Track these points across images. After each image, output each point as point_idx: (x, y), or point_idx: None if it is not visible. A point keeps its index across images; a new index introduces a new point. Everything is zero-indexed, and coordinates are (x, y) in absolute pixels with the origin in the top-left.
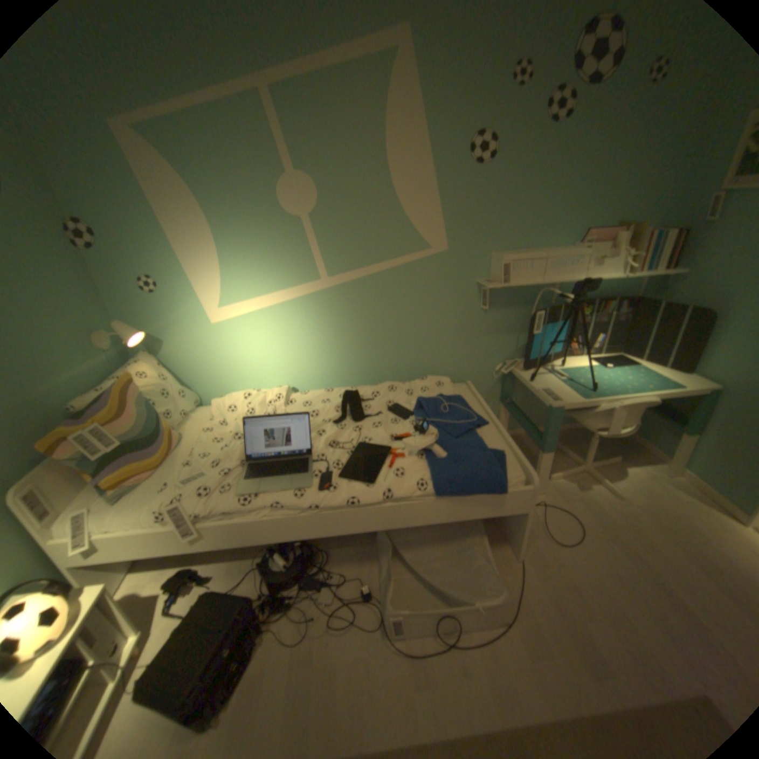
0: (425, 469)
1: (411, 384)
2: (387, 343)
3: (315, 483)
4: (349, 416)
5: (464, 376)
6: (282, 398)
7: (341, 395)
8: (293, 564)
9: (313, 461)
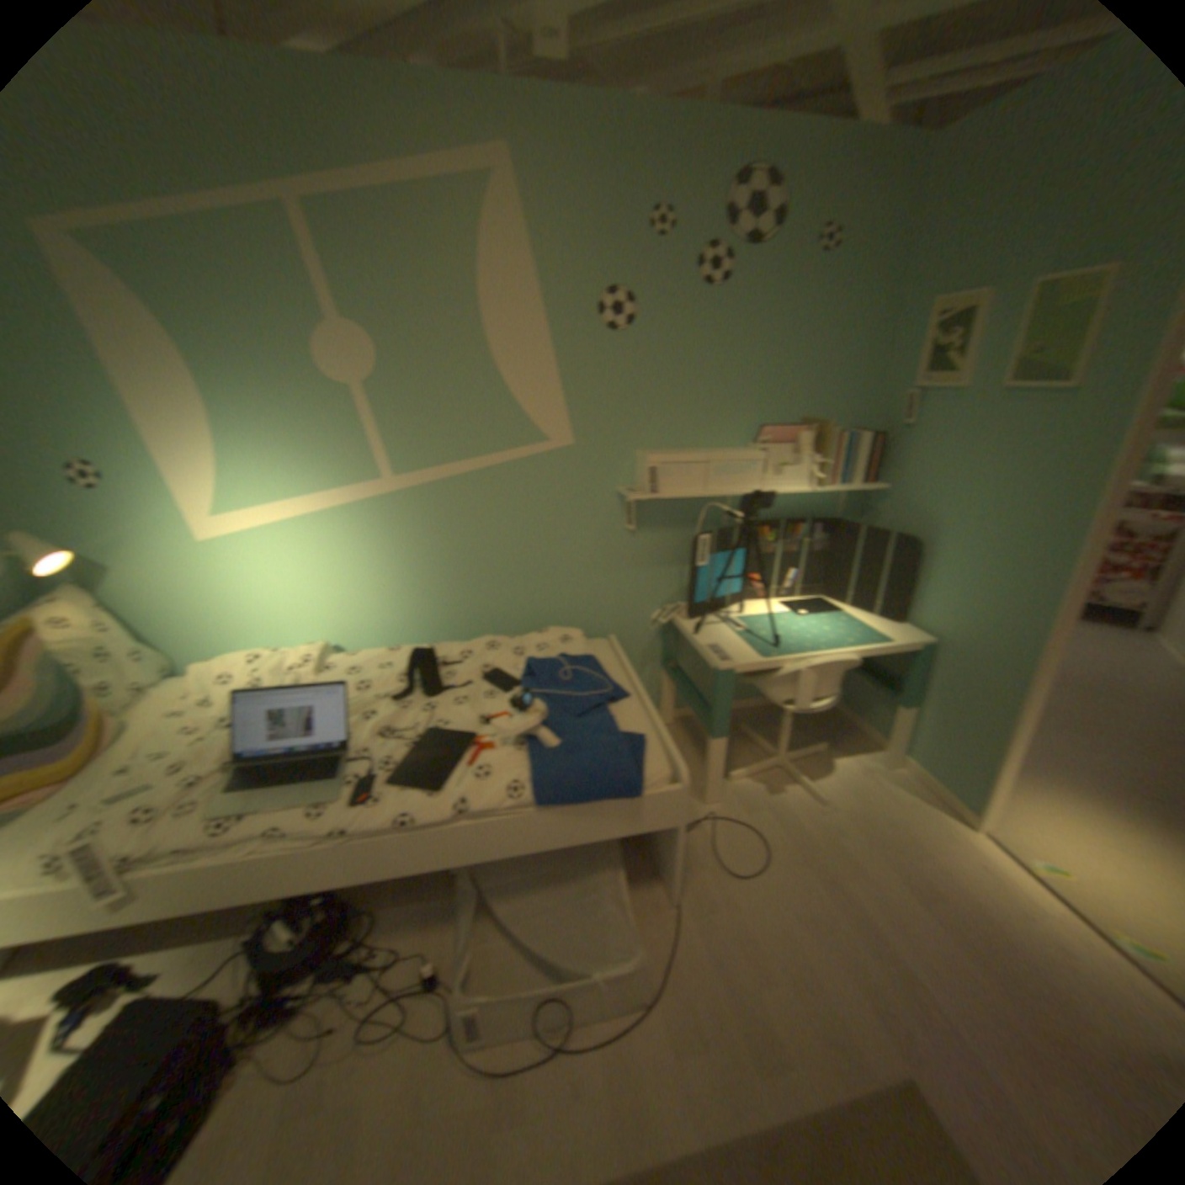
0: (522, 765)
1: (523, 639)
2: (485, 576)
3: (341, 794)
4: (418, 689)
5: (605, 628)
6: (308, 662)
7: (410, 657)
8: (308, 940)
9: (344, 761)
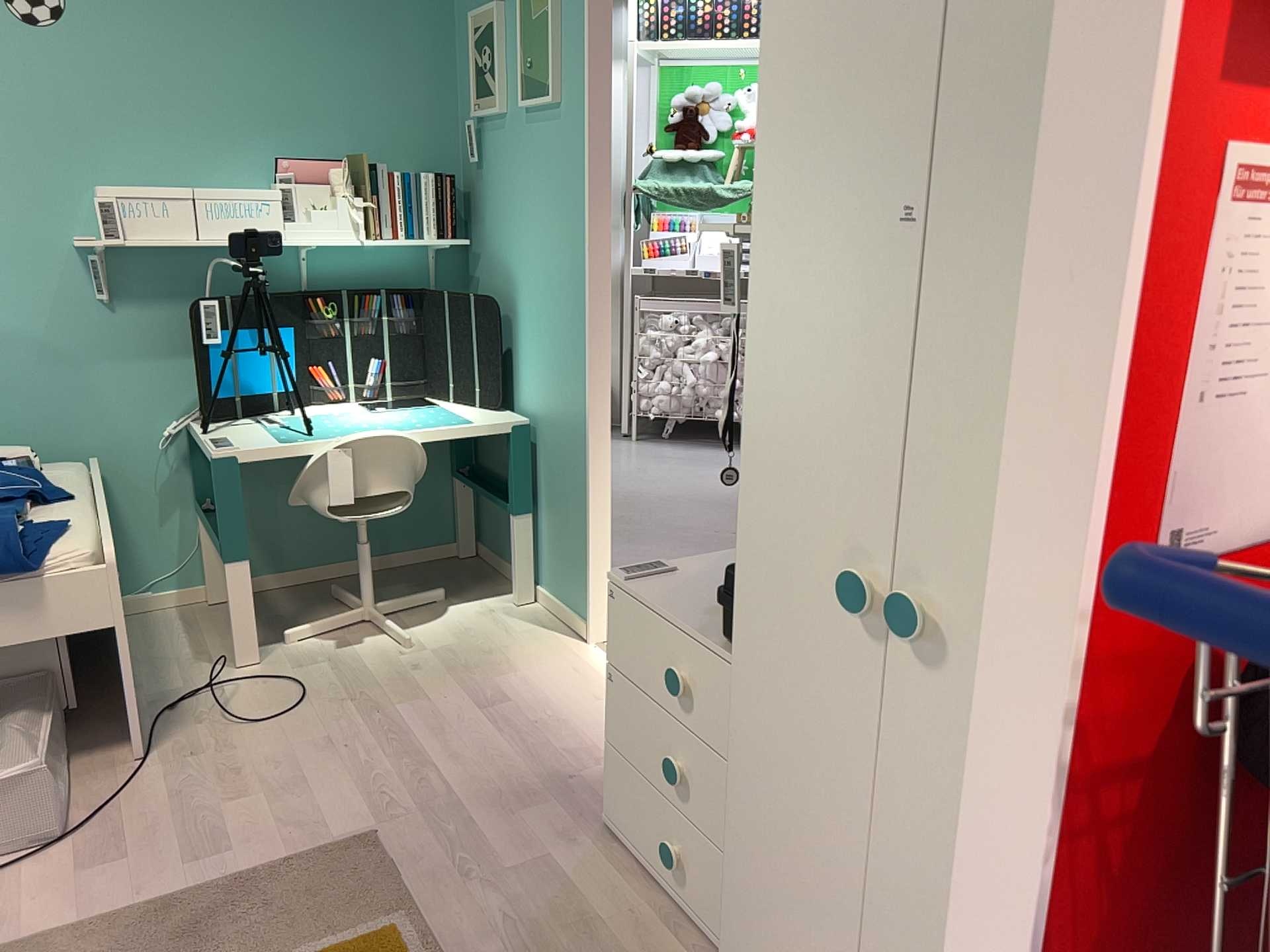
0: None
1: None
2: None
3: None
4: None
5: (94, 452)
6: None
7: None
8: None
9: None
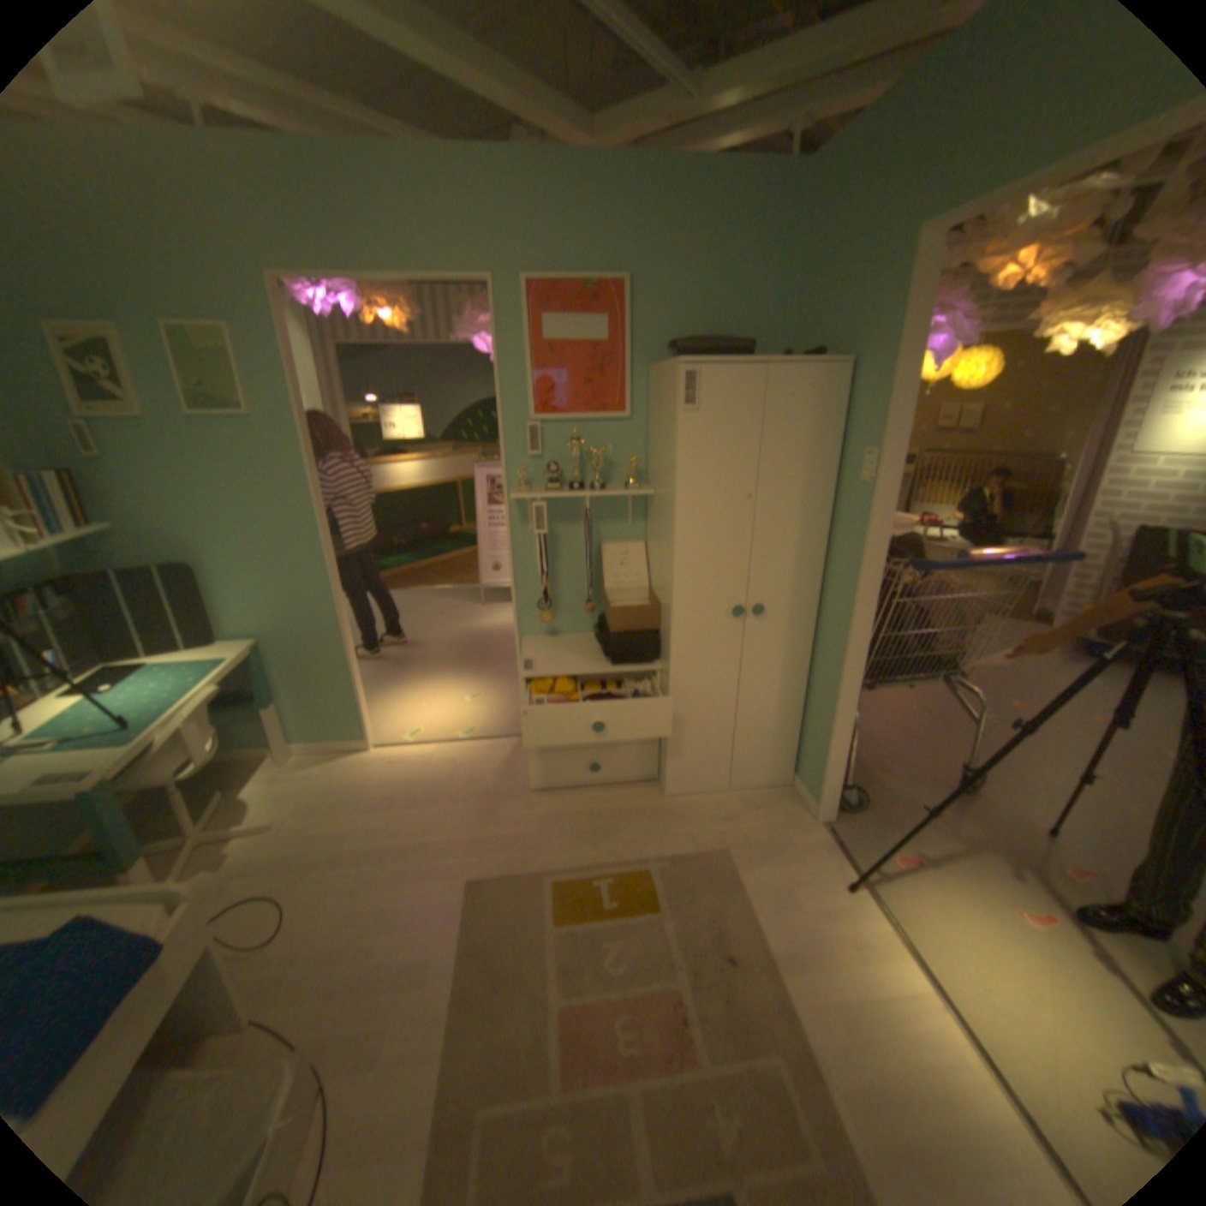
0: None
1: None
2: None
3: None
4: None
5: None
6: None
7: None
8: None
9: None
